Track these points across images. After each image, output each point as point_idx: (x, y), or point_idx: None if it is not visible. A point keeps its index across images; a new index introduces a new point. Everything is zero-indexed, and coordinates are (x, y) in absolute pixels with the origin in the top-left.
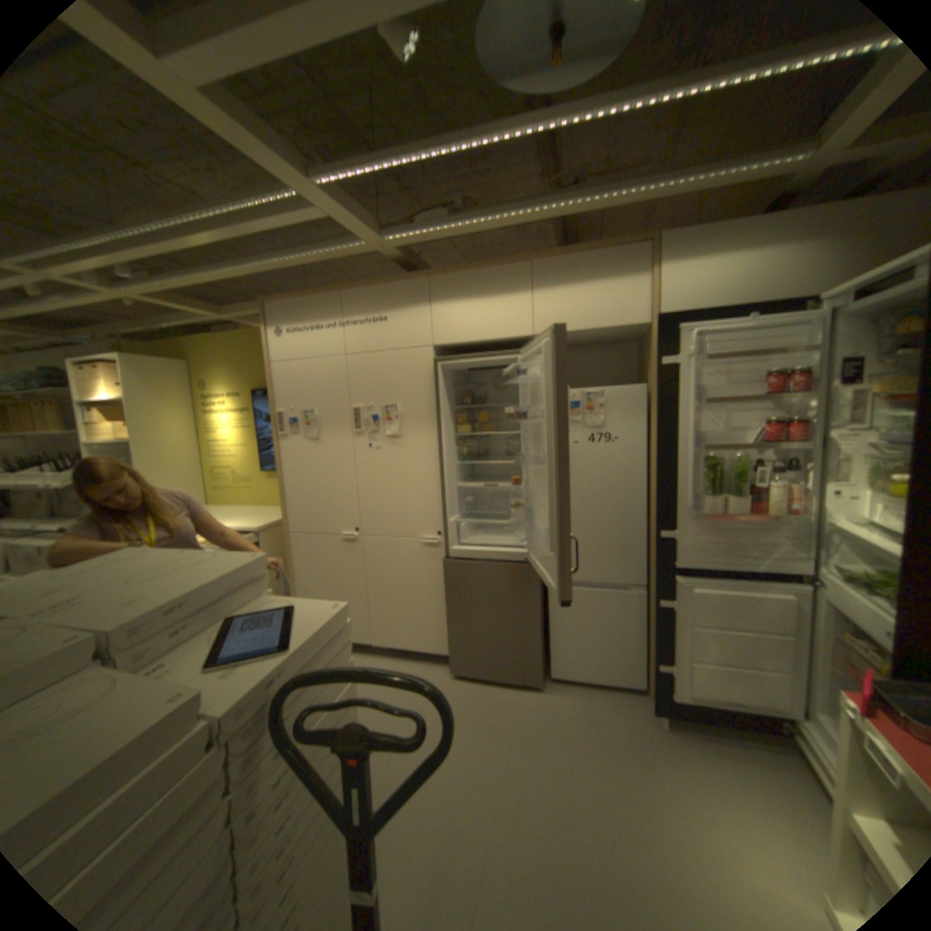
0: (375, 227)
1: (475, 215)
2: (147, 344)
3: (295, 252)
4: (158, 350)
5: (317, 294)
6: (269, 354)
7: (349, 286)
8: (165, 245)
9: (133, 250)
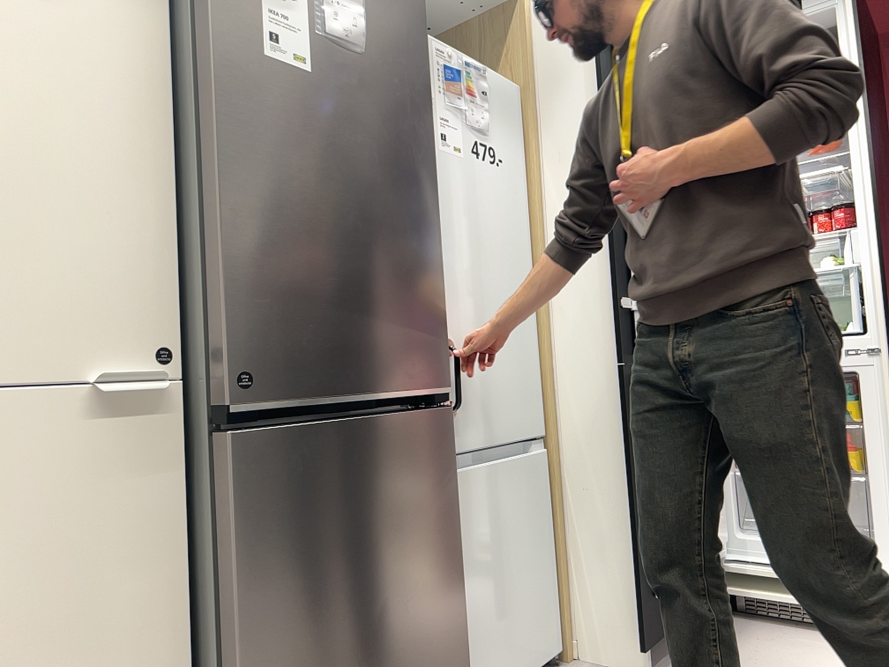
0: None
1: None
2: None
3: None
4: None
5: None
6: None
7: None
8: None
9: None
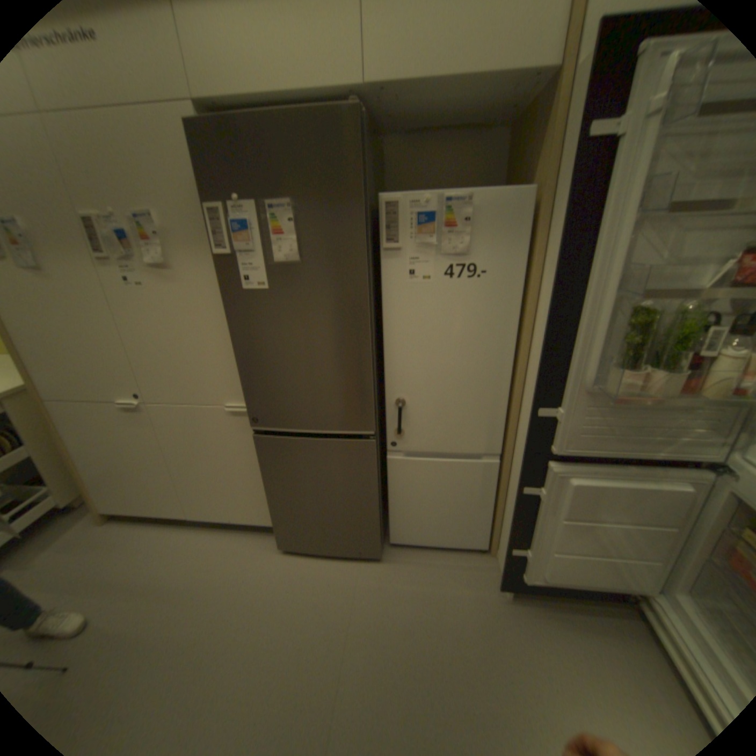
0: None
1: None
2: None
3: None
4: None
5: None
6: None
7: None
8: None
9: None
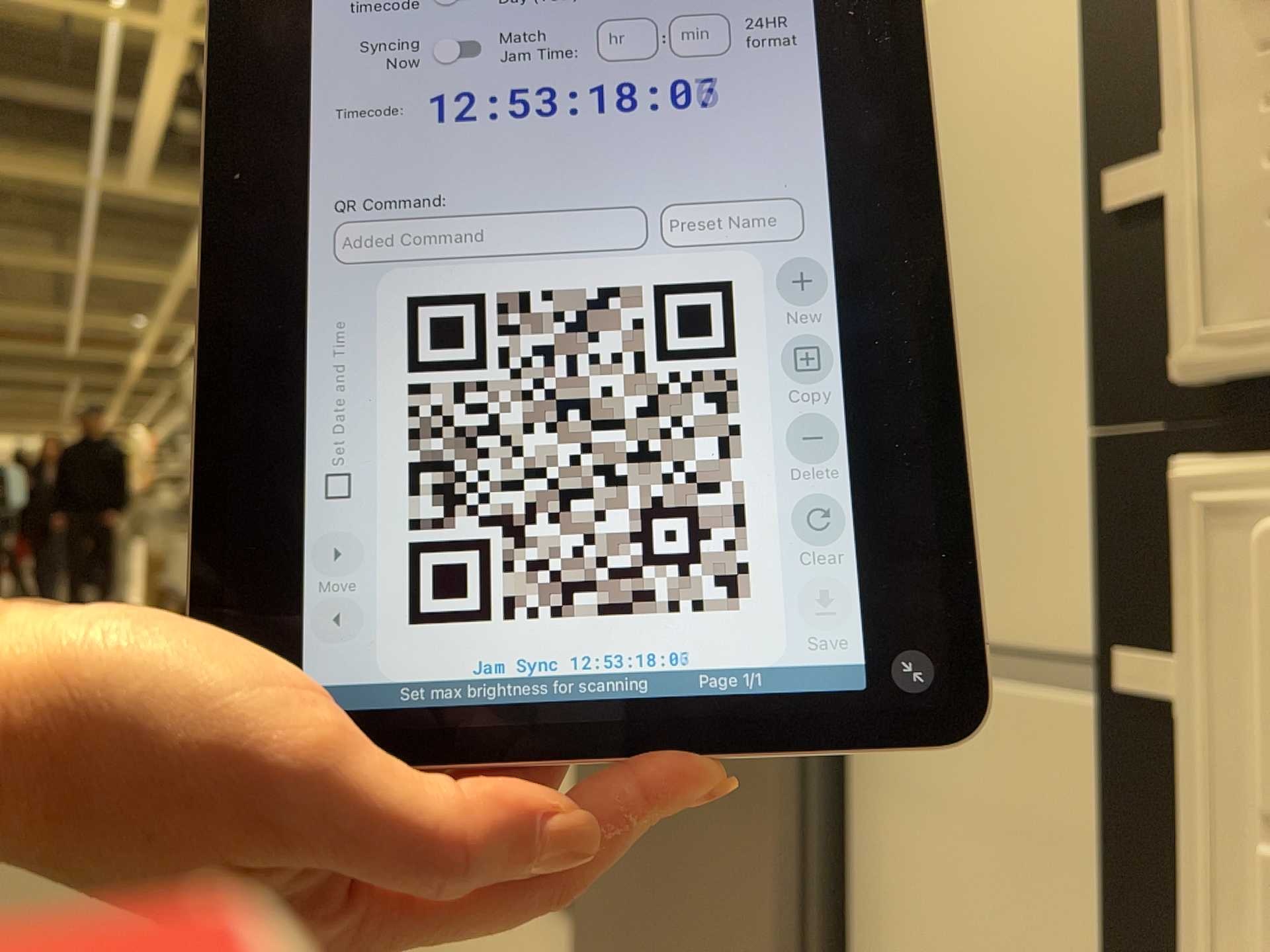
0: None
1: None
2: None
3: None
4: None
5: None
6: None
7: None
8: None
9: None
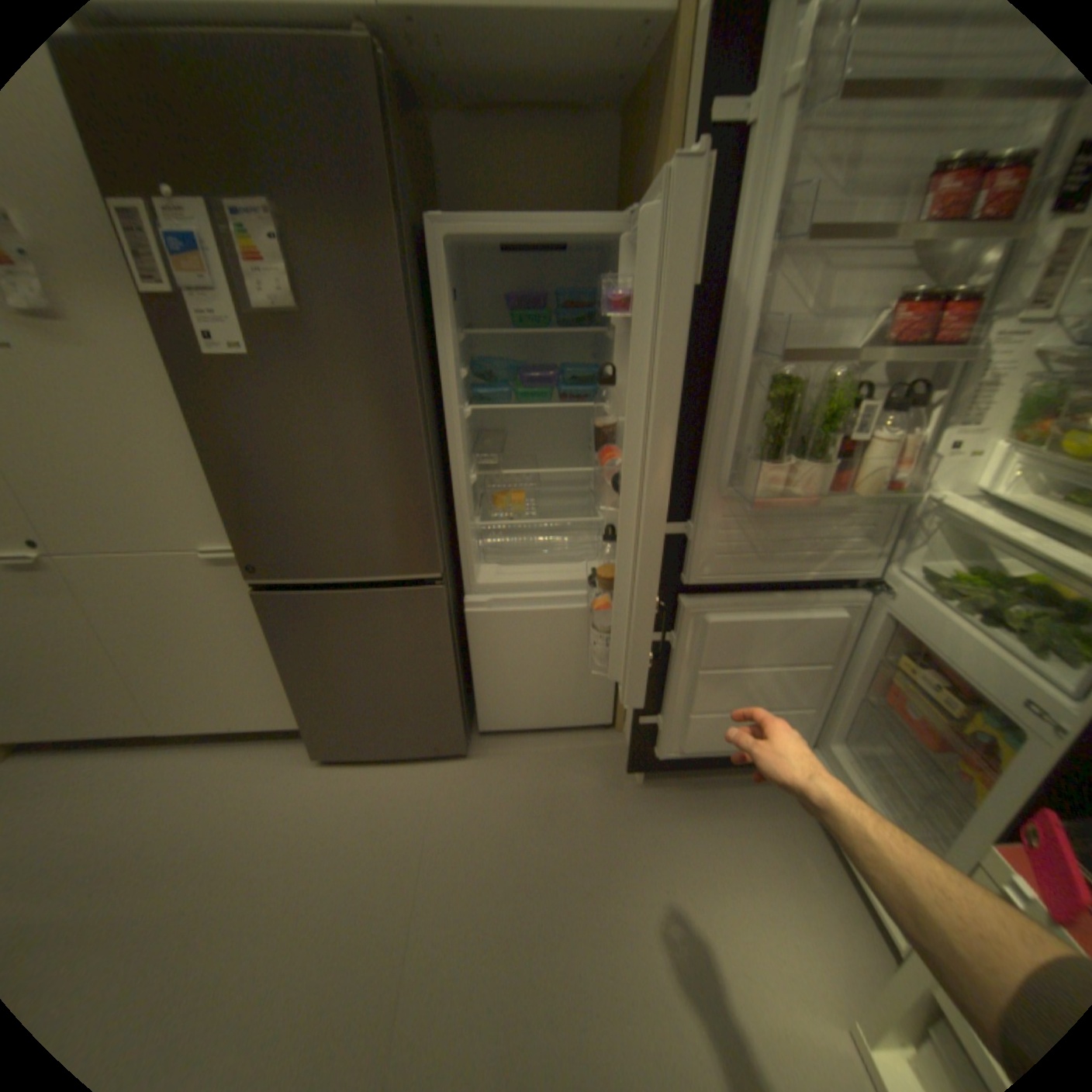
0: None
1: None
2: None
3: None
4: None
5: None
6: None
7: None
8: None
9: None
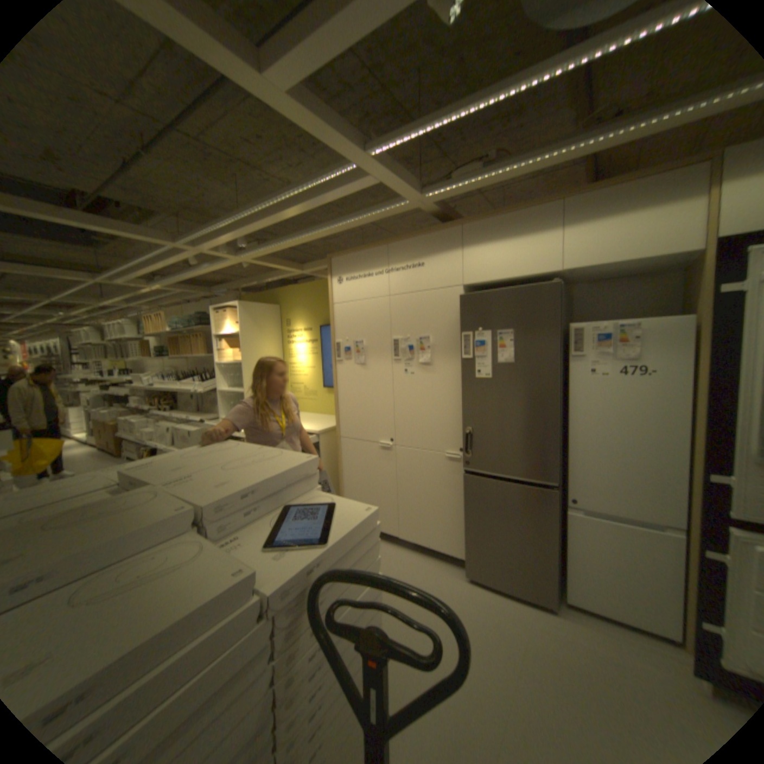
0: (417, 186)
1: (508, 163)
2: (255, 294)
3: (354, 215)
4: (261, 298)
5: (369, 248)
6: (332, 297)
7: (394, 239)
8: (266, 220)
9: (246, 227)
